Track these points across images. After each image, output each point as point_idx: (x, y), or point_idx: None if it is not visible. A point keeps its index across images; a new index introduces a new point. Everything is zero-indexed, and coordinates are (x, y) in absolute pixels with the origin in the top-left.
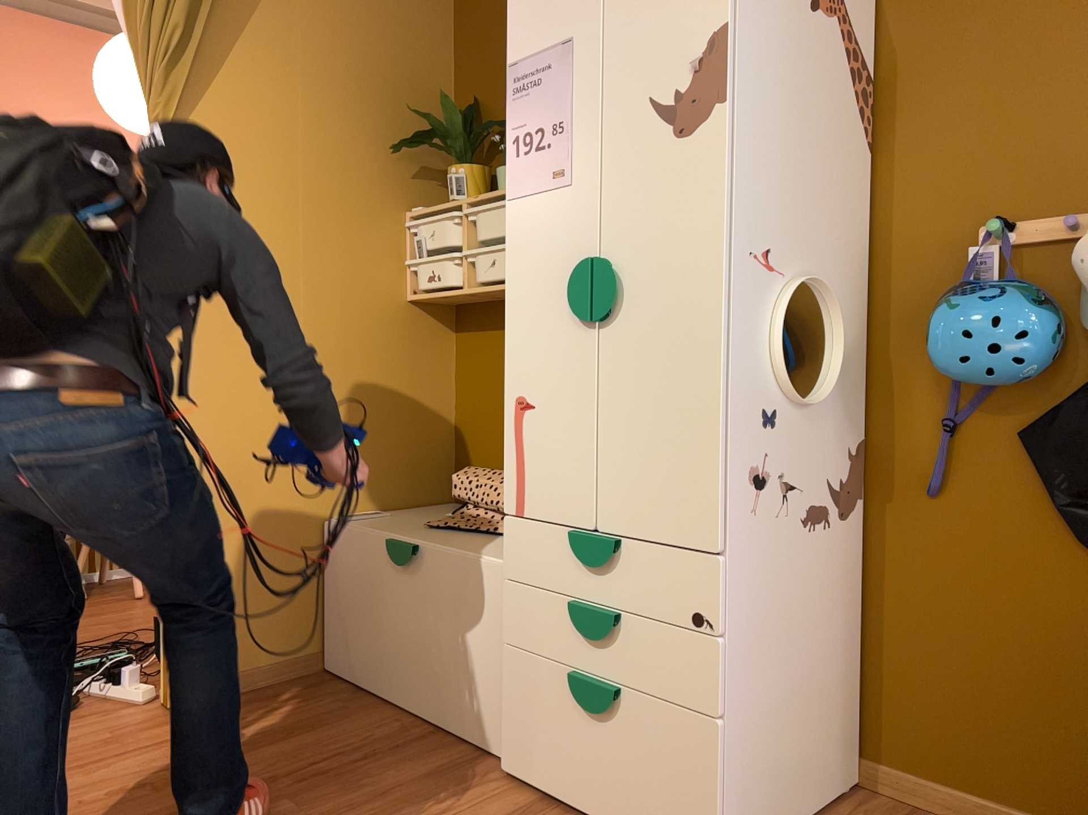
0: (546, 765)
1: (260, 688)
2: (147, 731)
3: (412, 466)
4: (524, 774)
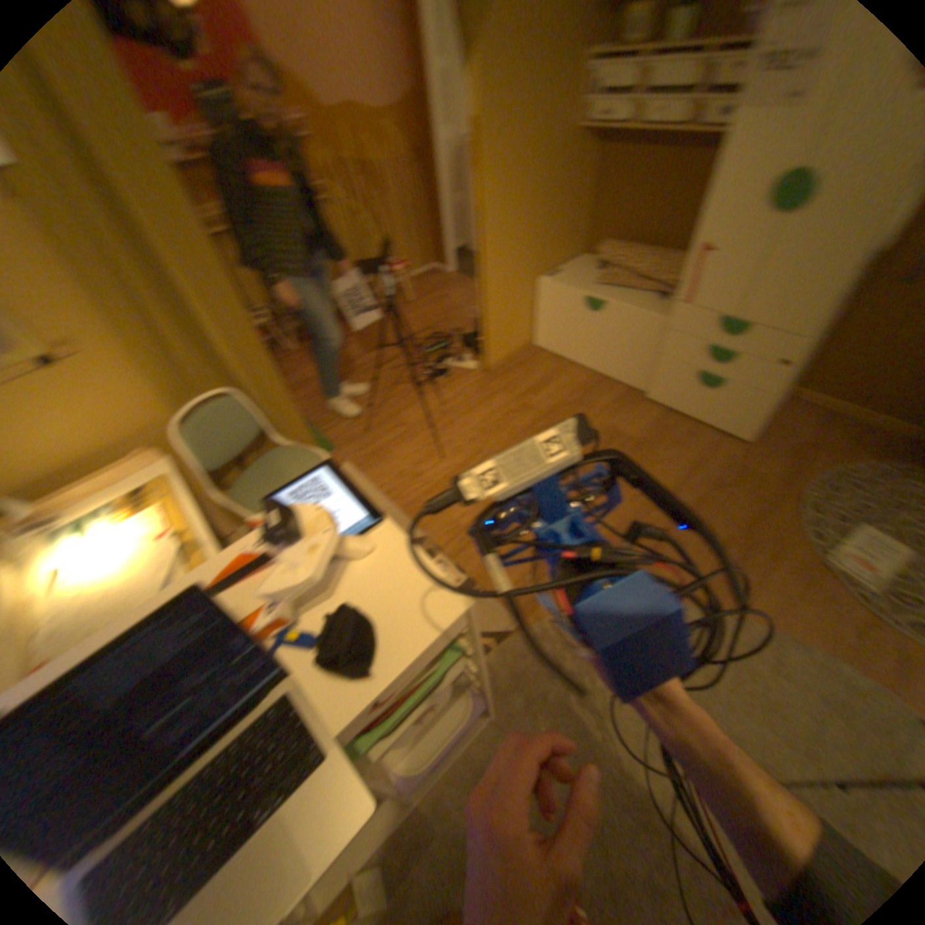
0: (671, 397)
1: (513, 357)
2: (488, 384)
3: (568, 237)
4: (657, 398)
